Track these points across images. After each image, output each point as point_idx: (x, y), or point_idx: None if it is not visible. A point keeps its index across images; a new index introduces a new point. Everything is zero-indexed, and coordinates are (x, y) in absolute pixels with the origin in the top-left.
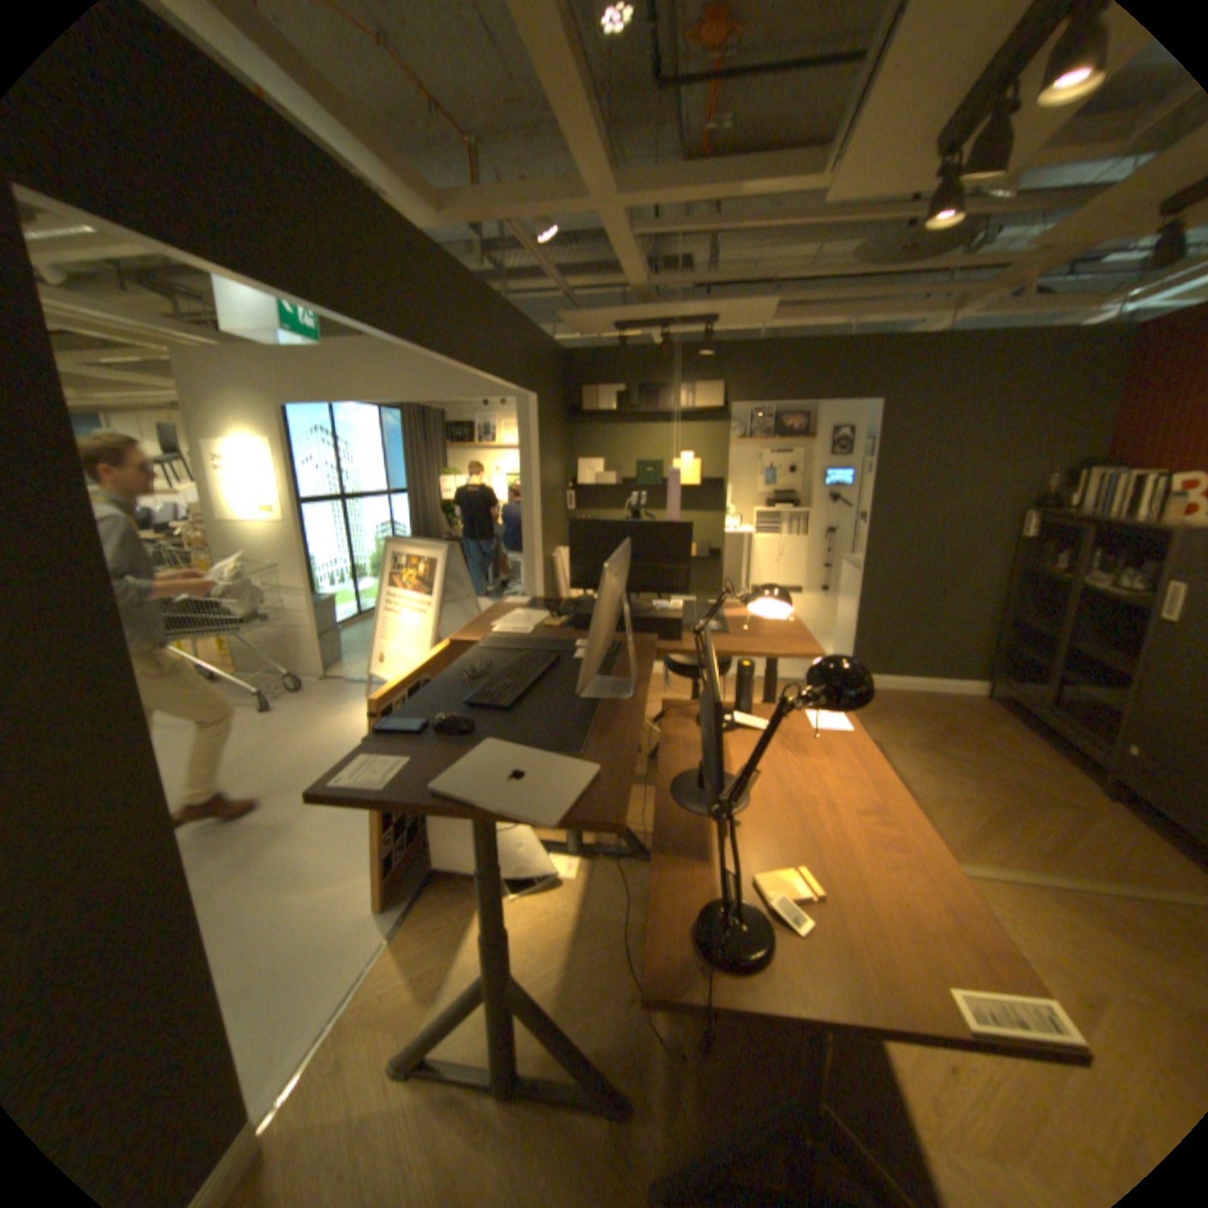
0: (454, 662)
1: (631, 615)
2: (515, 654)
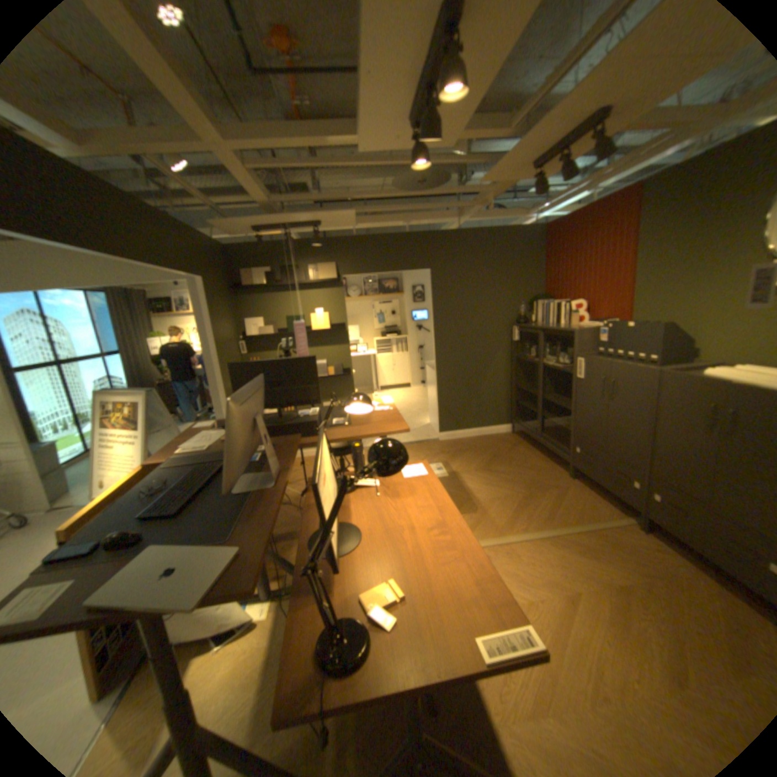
0: (137, 484)
1: (282, 423)
2: (190, 468)
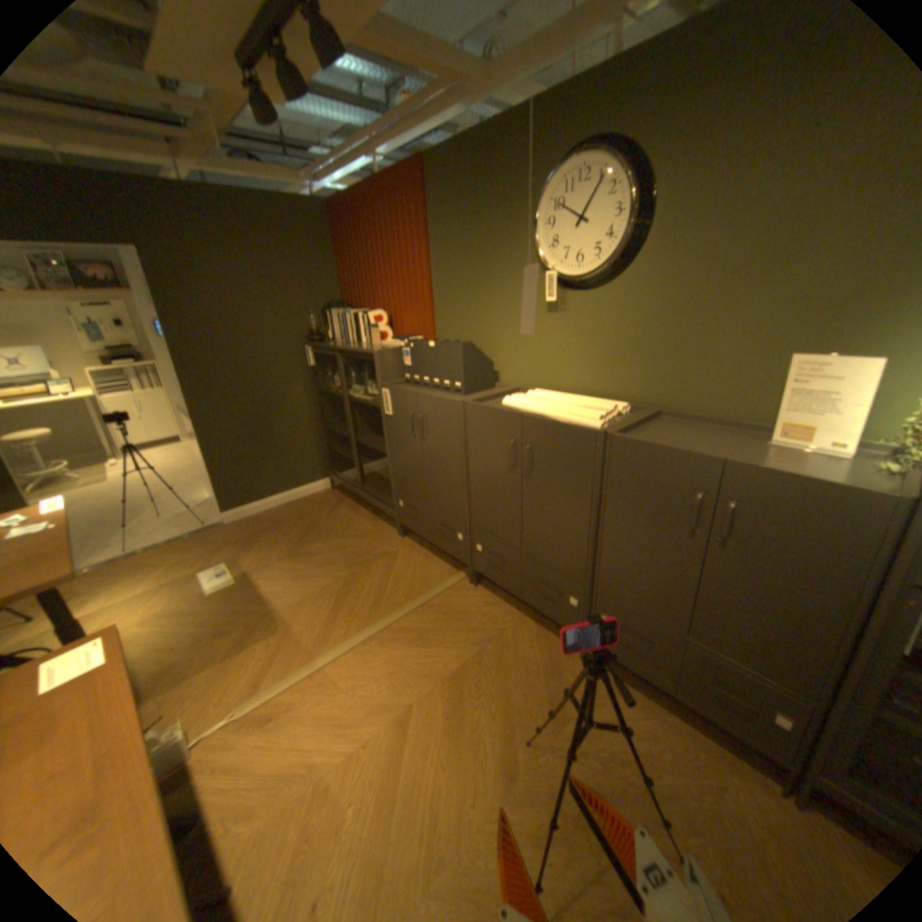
0: None
1: None
2: None
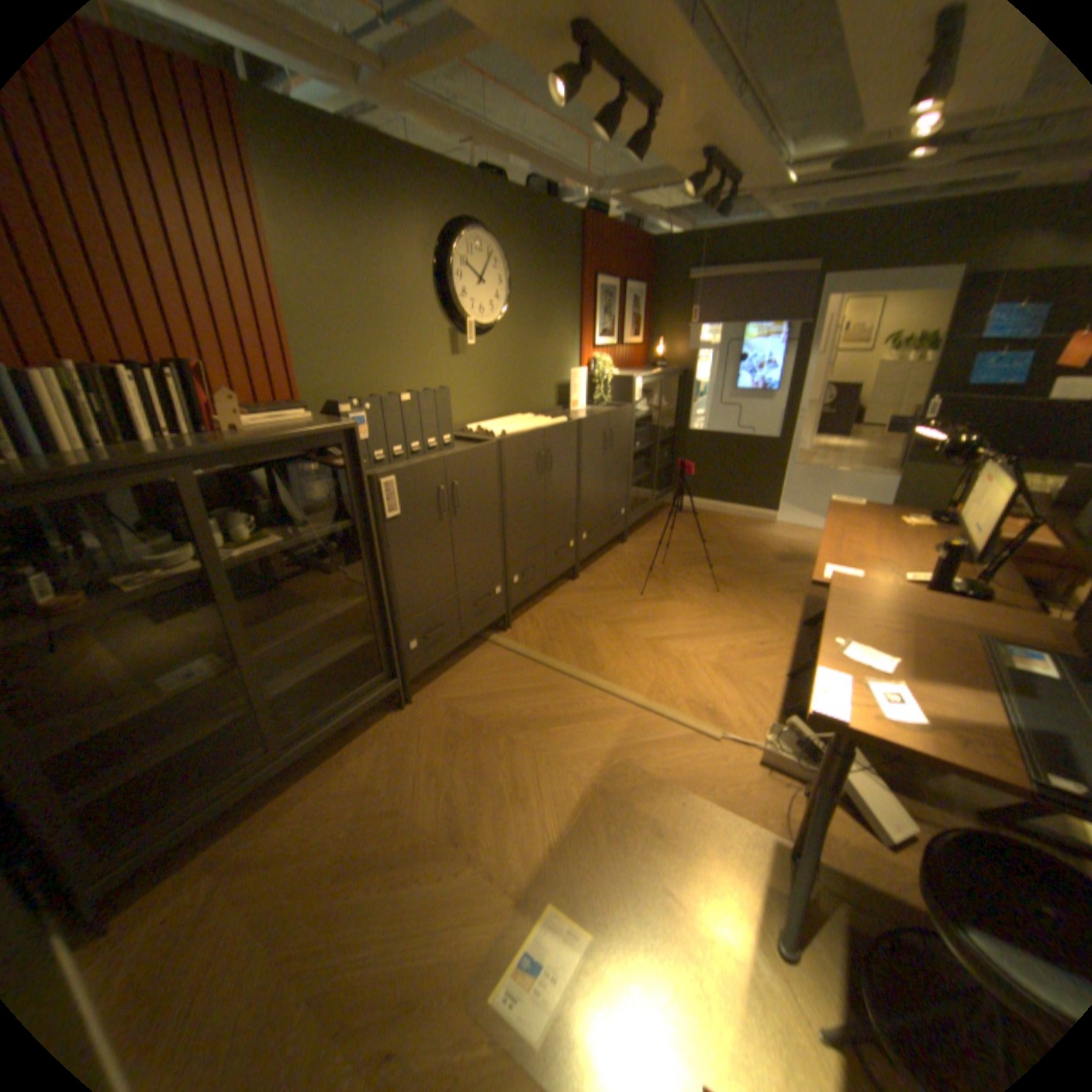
0: None
1: None
2: None
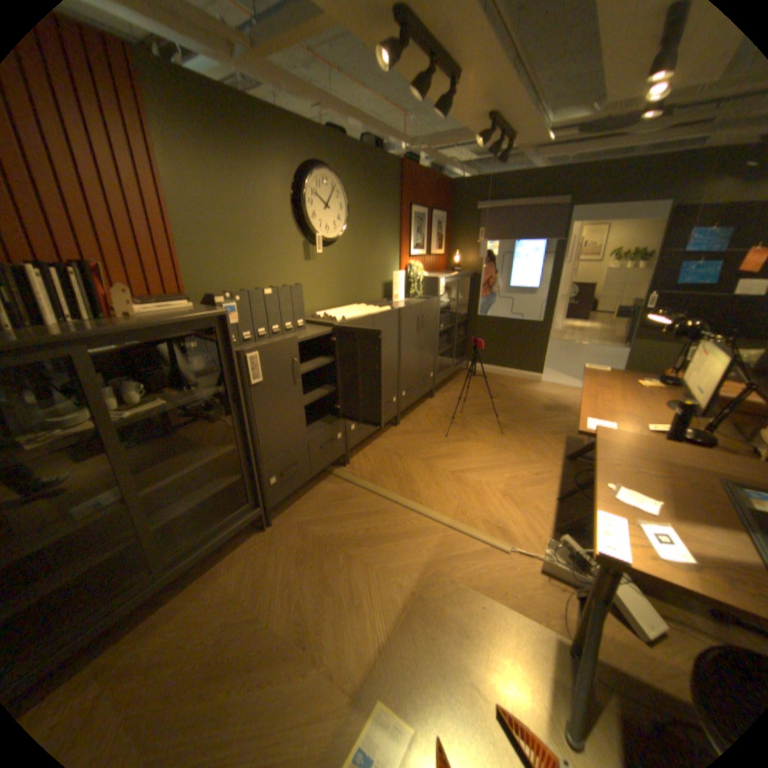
0: None
1: None
2: None
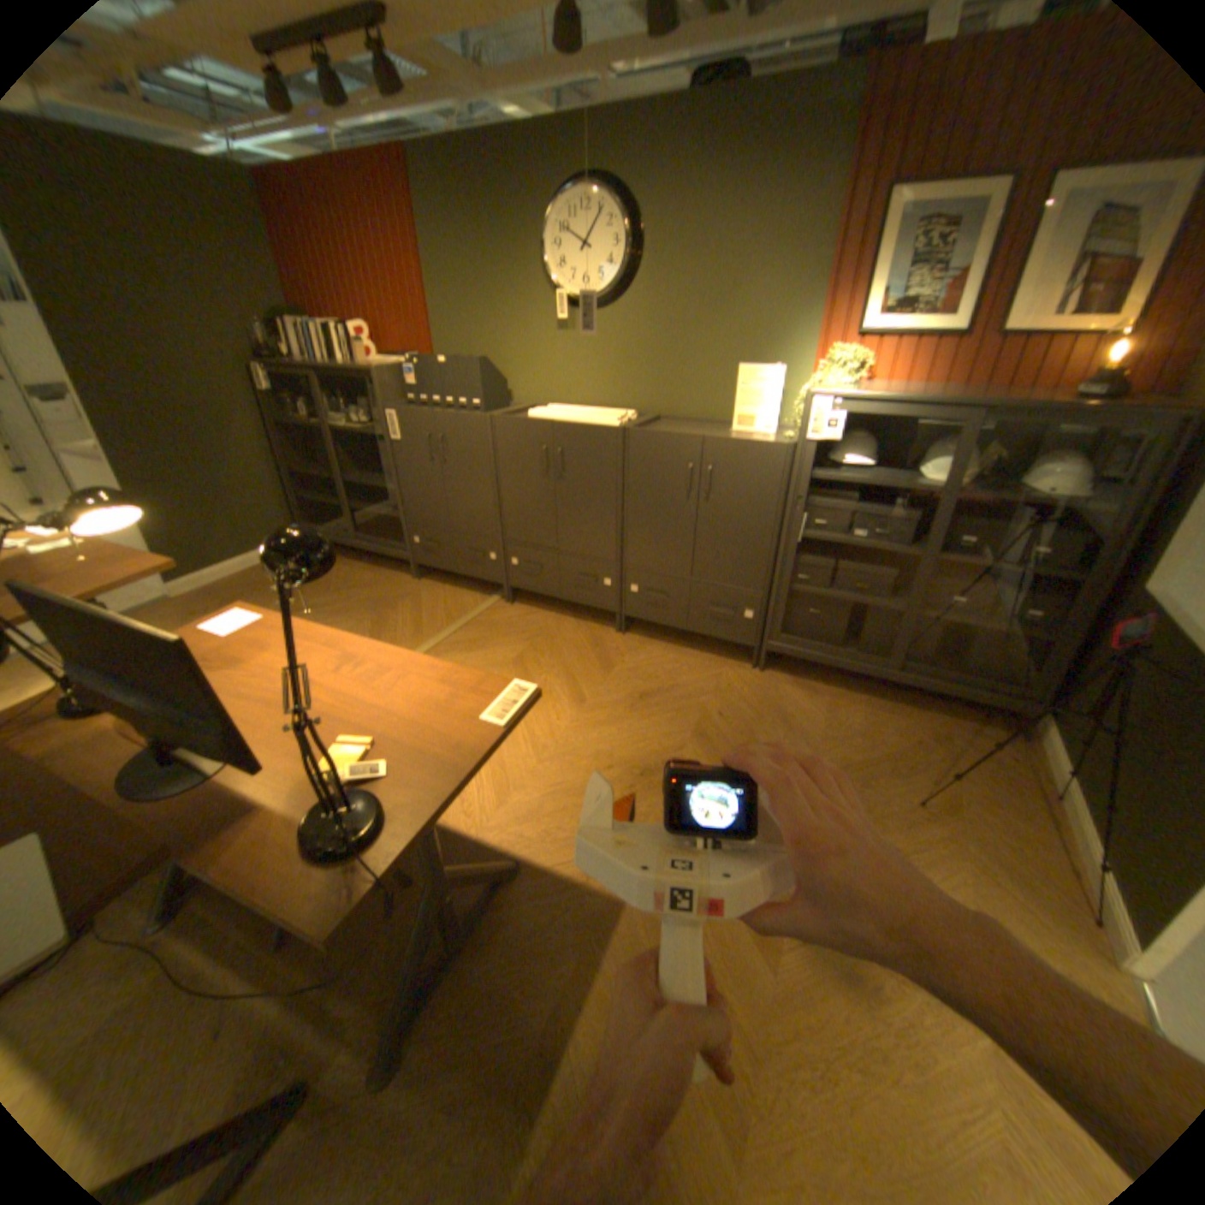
0: None
1: None
2: None
